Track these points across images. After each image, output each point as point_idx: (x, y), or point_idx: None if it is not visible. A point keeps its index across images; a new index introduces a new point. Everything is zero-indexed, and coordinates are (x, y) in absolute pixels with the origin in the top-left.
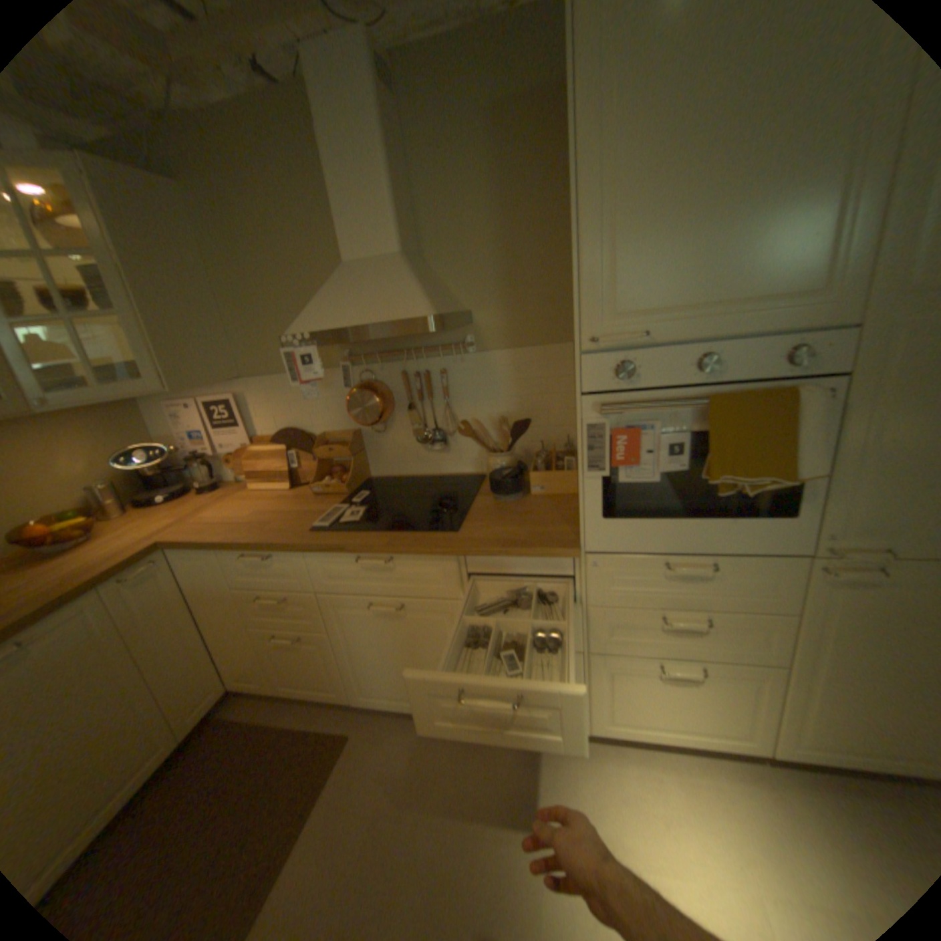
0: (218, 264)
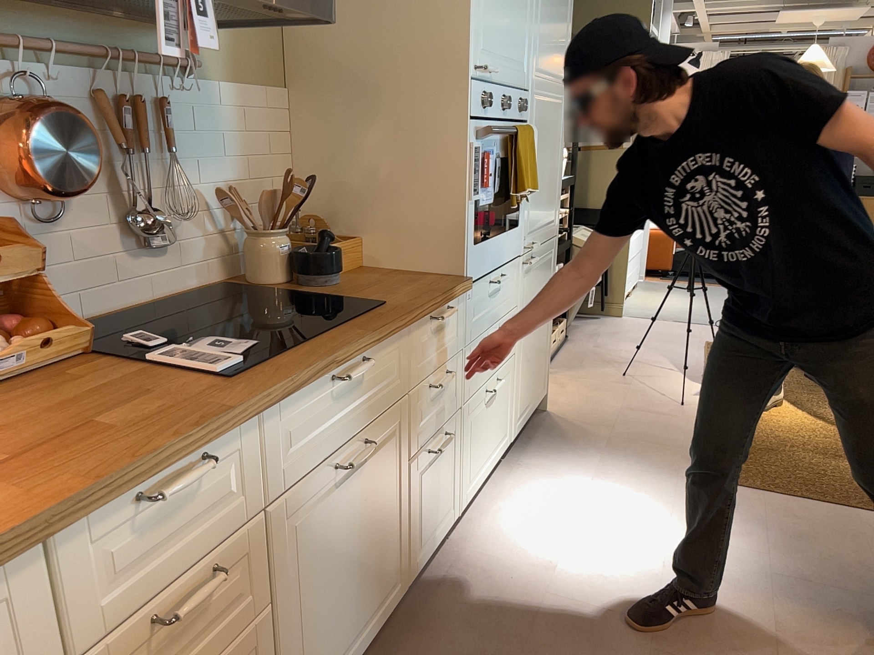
0: None
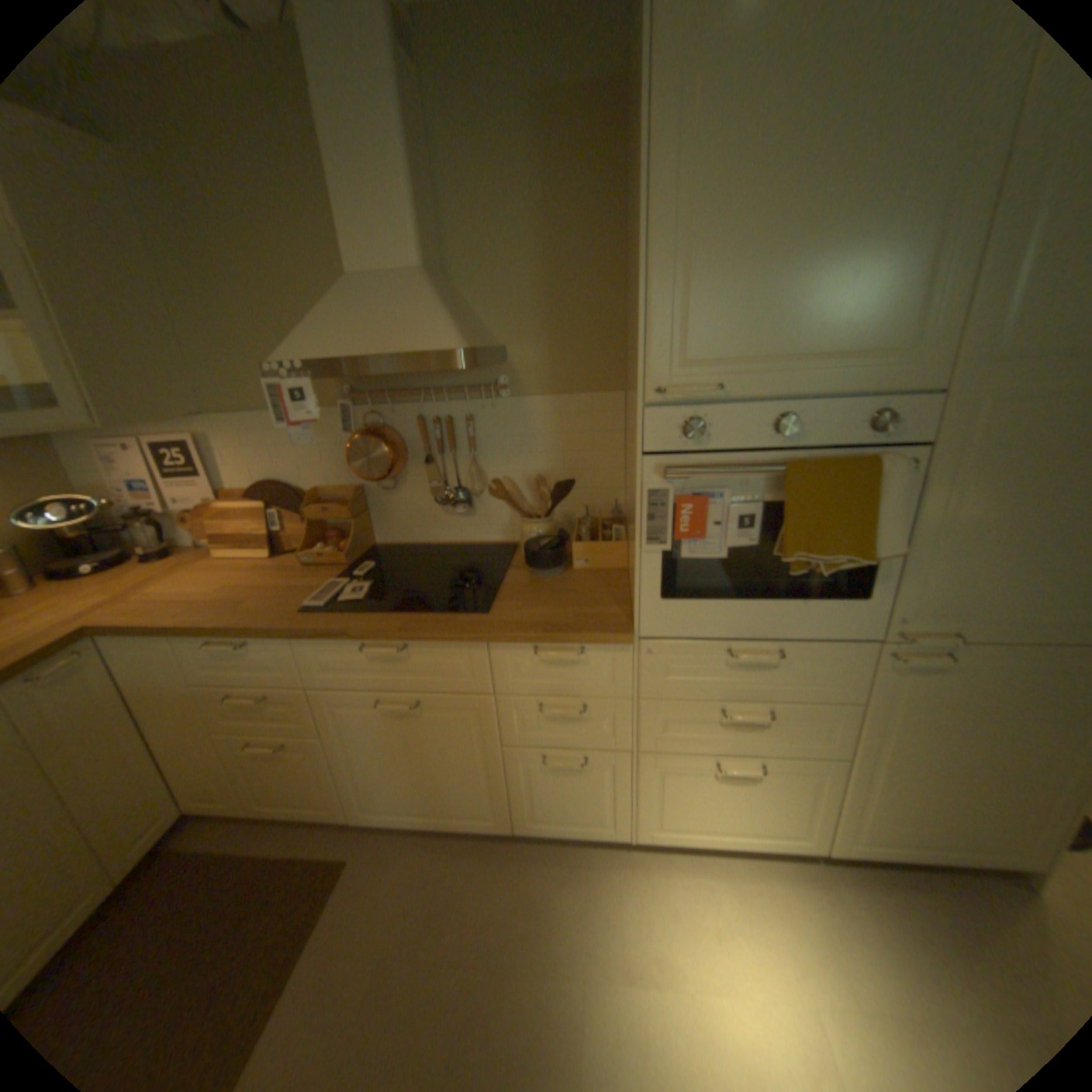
0: (171, 261)
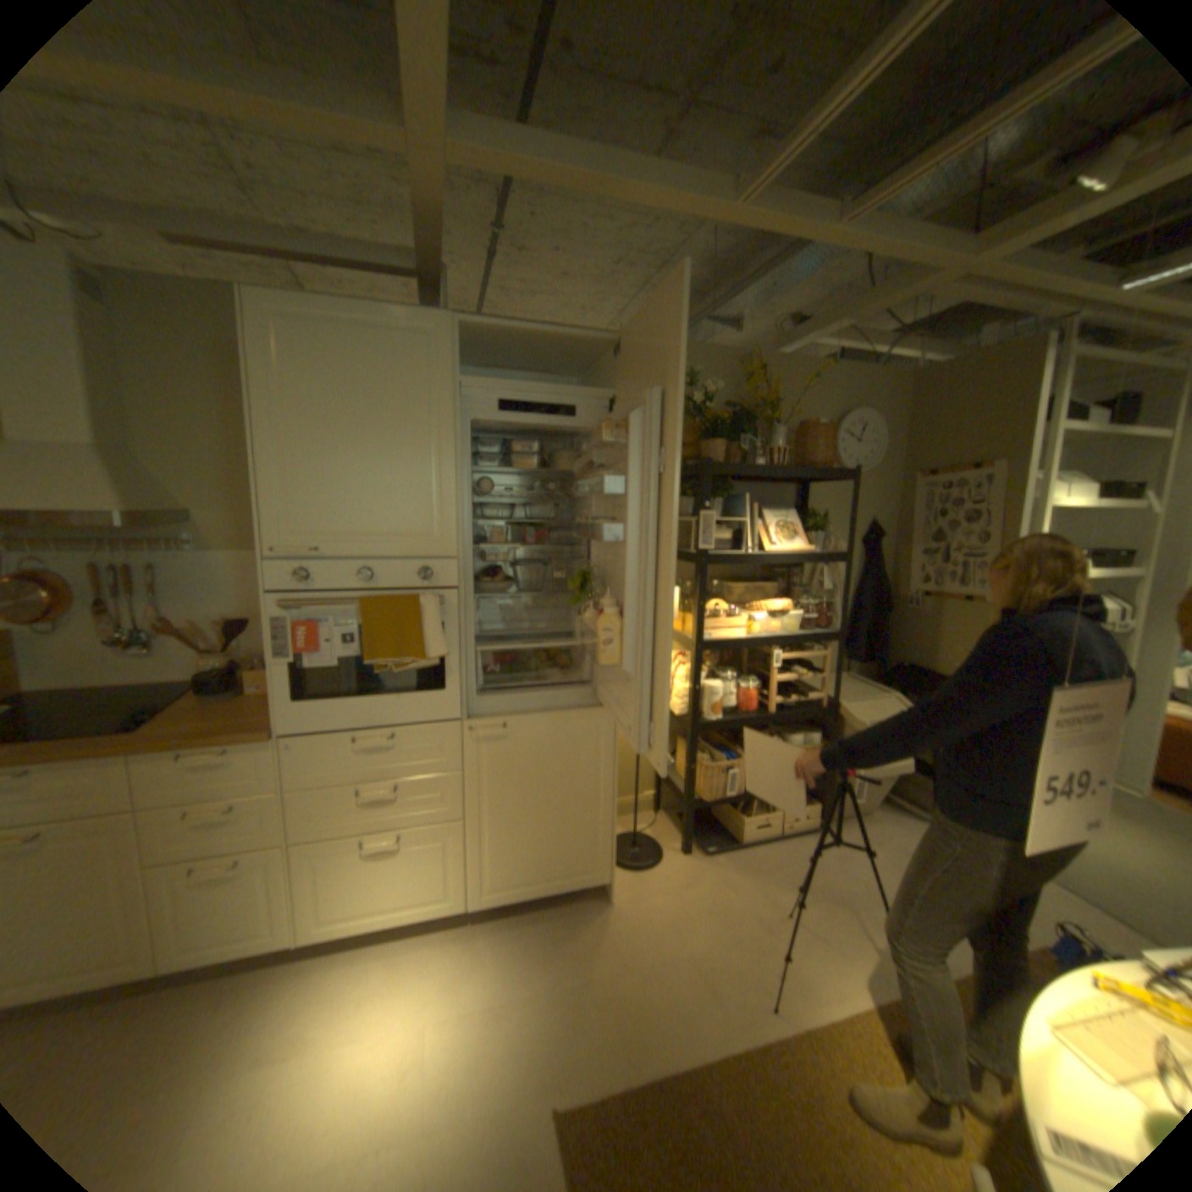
0: None
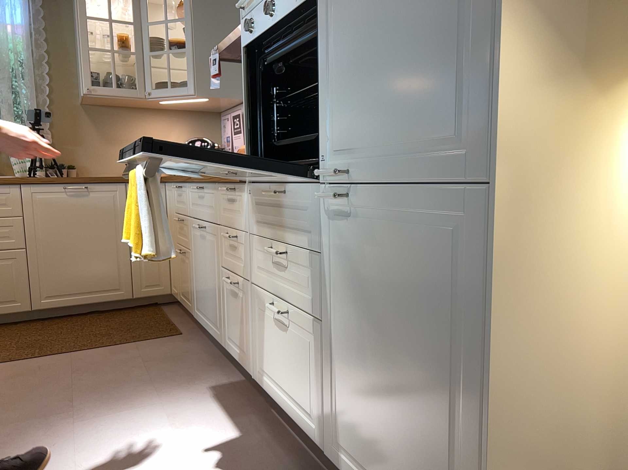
0: None
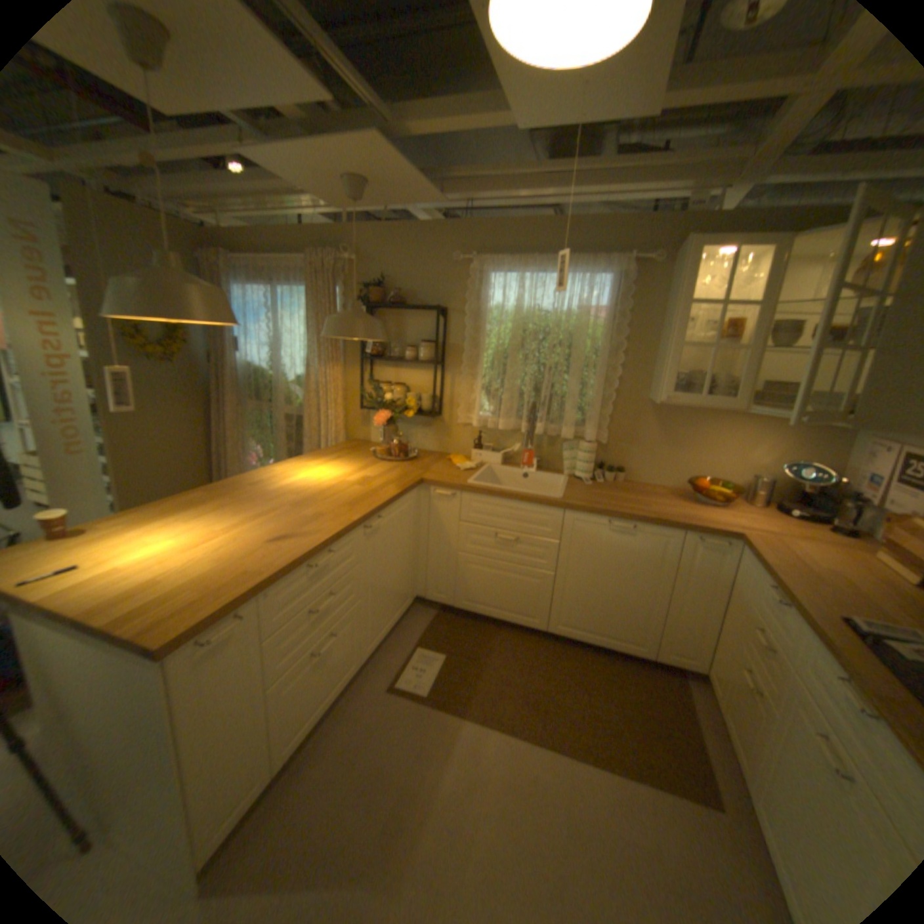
0: None
